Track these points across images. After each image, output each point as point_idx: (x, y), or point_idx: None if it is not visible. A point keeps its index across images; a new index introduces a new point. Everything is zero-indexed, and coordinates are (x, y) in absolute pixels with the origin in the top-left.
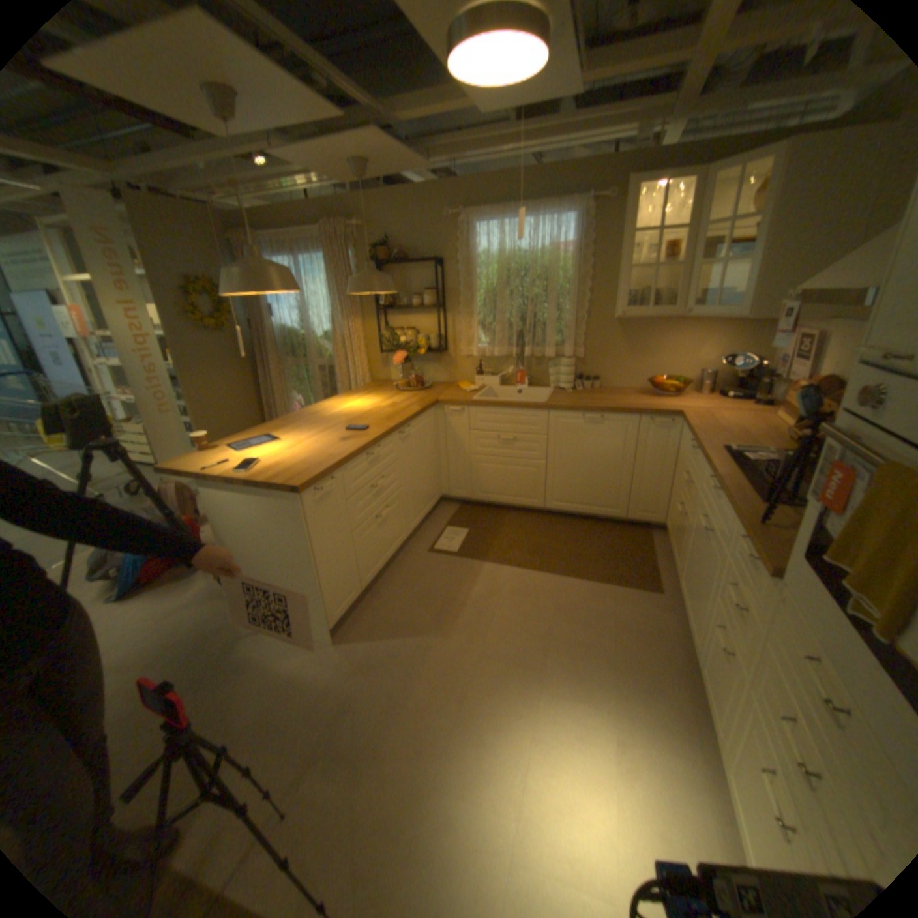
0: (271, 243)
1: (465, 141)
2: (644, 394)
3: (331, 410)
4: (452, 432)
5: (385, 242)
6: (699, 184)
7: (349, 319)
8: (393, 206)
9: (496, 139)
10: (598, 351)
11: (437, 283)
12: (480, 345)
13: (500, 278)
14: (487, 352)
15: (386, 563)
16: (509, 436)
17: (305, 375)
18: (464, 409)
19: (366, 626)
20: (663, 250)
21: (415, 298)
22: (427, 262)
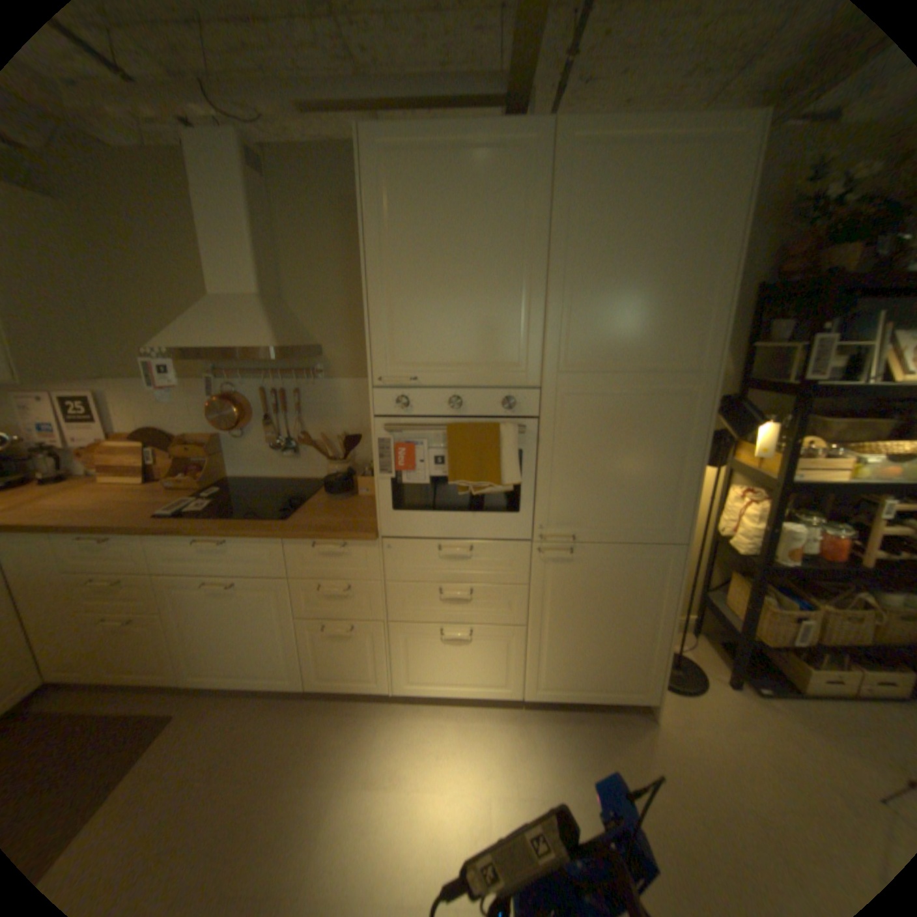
0: None
1: None
2: None
3: None
4: None
5: None
6: None
7: None
8: None
9: None
10: None
11: None
12: None
13: None
14: None
15: None
16: None
17: None
18: None
19: None
20: None
21: None
22: None
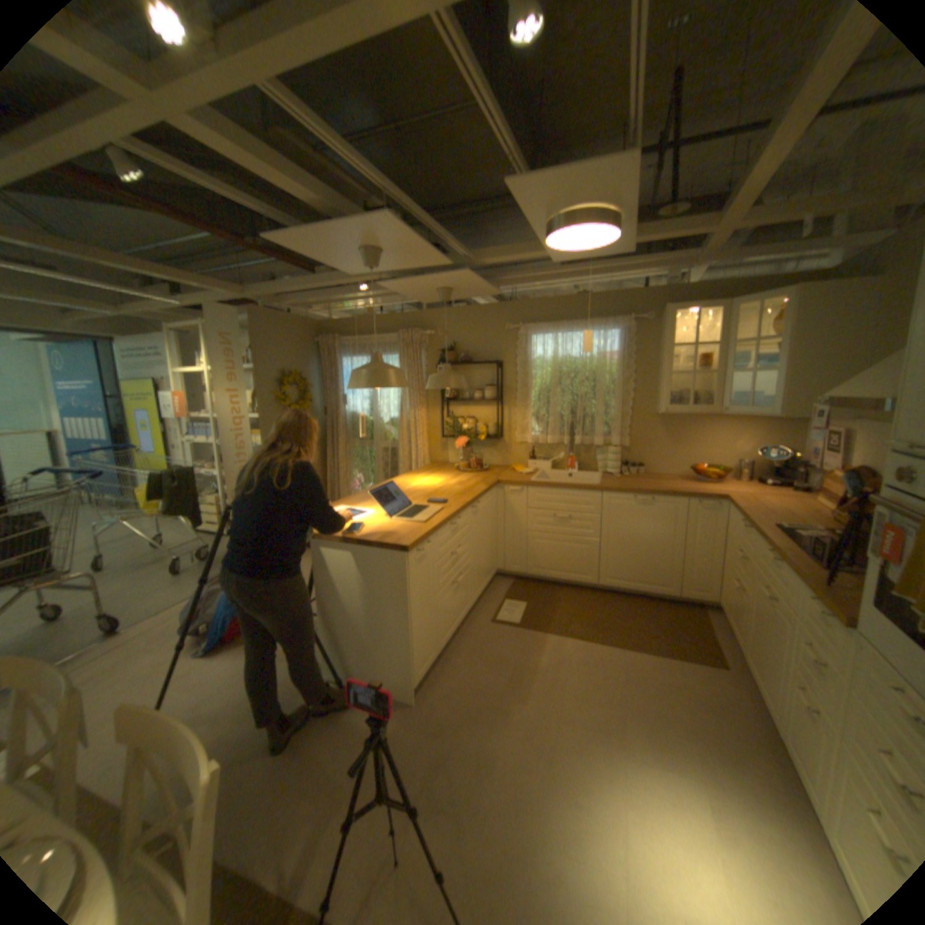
0: (353, 346)
1: (529, 276)
2: (688, 480)
3: (405, 486)
4: (510, 510)
5: (453, 348)
6: (724, 312)
7: (416, 408)
8: (461, 321)
9: (552, 275)
10: (642, 441)
11: (497, 381)
12: (533, 433)
13: (553, 379)
14: (540, 440)
15: (455, 630)
16: (565, 514)
17: (368, 455)
18: (523, 488)
19: (443, 689)
20: (697, 360)
21: (477, 393)
22: (488, 364)
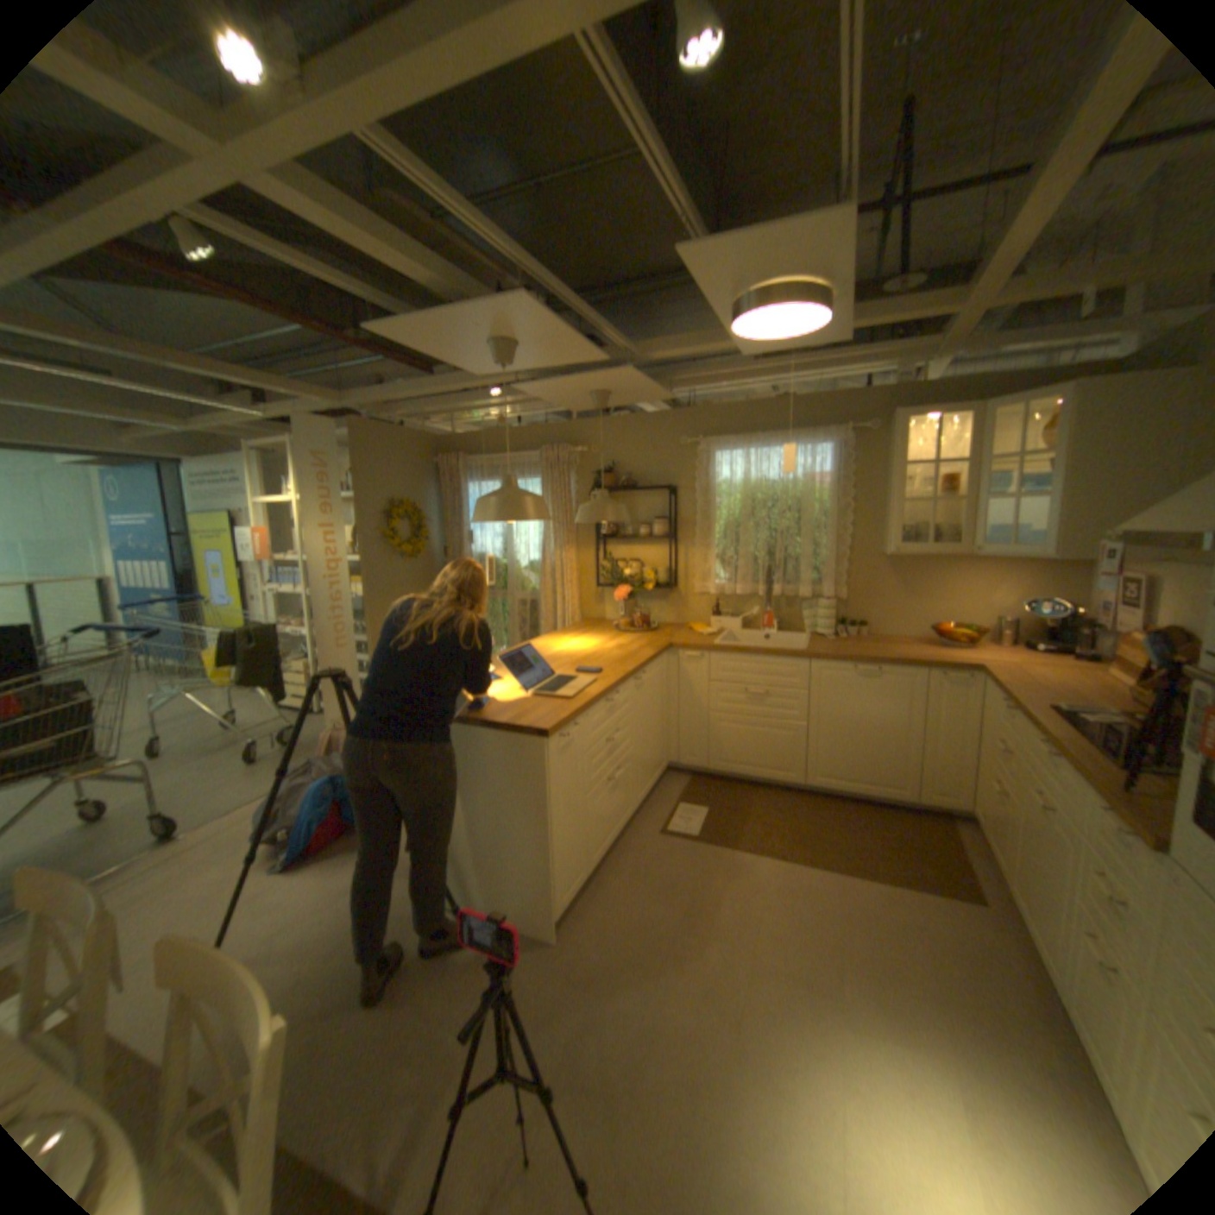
0: (482, 467)
1: (711, 375)
2: (928, 644)
3: (547, 650)
4: (686, 683)
5: (611, 469)
6: (976, 419)
7: (563, 549)
8: (623, 434)
9: (742, 373)
10: (864, 591)
11: (670, 512)
12: (717, 581)
13: (745, 509)
14: (726, 590)
15: (612, 844)
16: (760, 689)
17: (500, 610)
18: (703, 654)
19: (595, 924)
20: (938, 483)
21: (643, 528)
22: (658, 490)
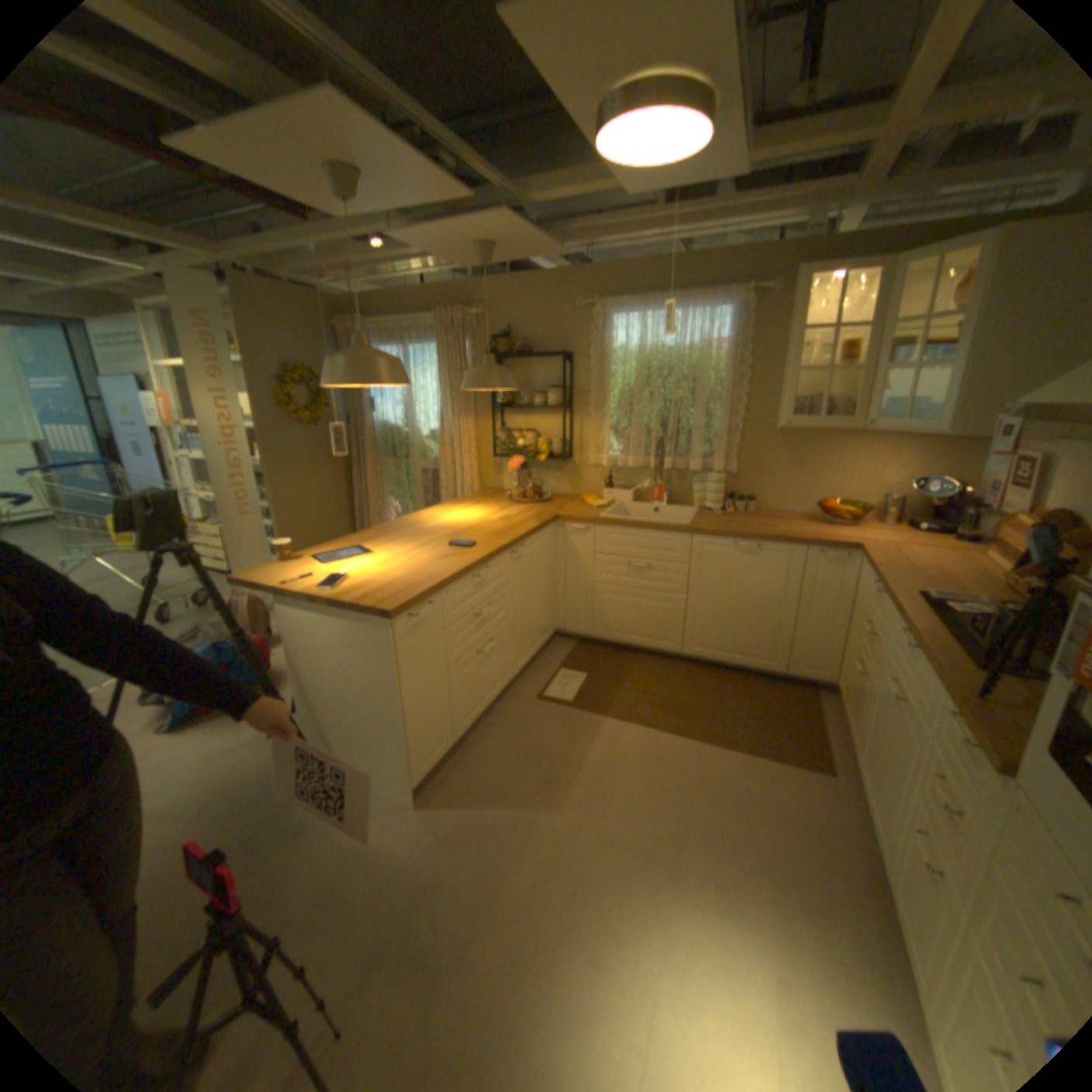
0: (379, 331)
1: (606, 225)
2: (812, 520)
3: (433, 522)
4: (573, 555)
5: (507, 334)
6: (885, 277)
7: (460, 418)
8: (519, 295)
9: (641, 224)
10: (755, 466)
11: (564, 381)
12: (611, 453)
13: (639, 378)
14: (619, 462)
15: (485, 710)
16: (642, 563)
17: (405, 479)
18: (589, 528)
19: (456, 789)
20: (839, 351)
21: (538, 397)
22: (554, 357)
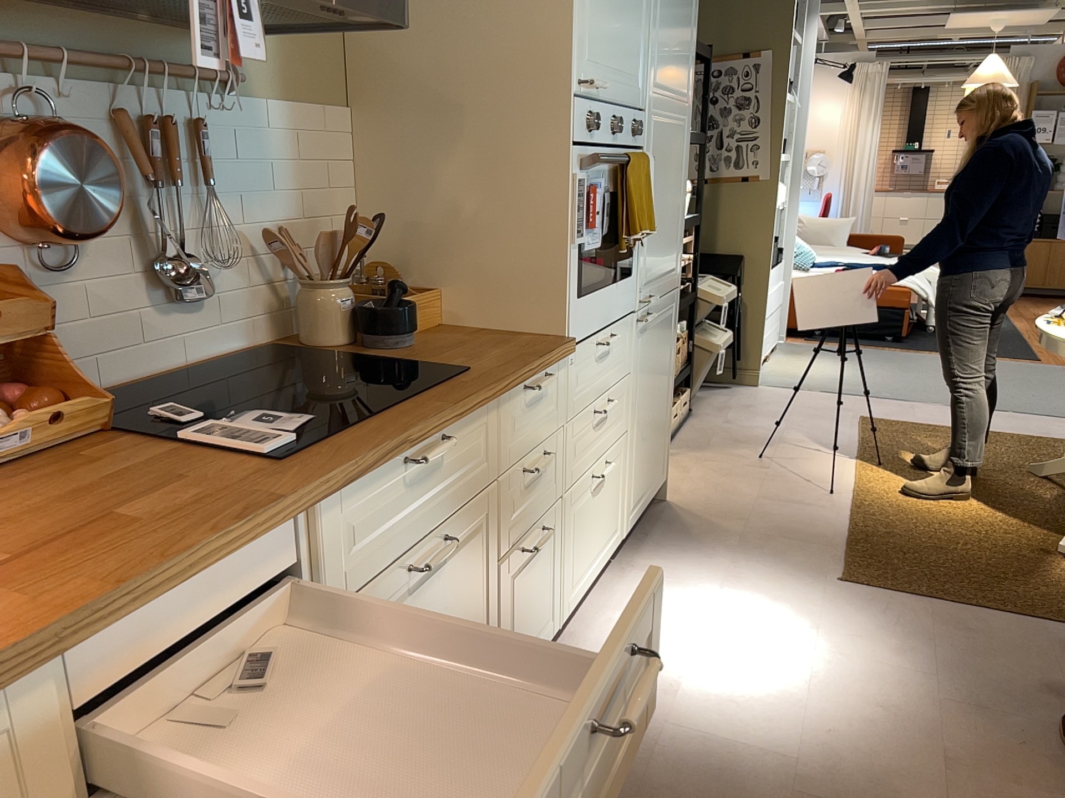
0: None
1: None
2: None
3: None
4: None
5: None
6: None
7: None
8: None
9: None
10: None
11: None
12: None
13: None
14: None
15: None
16: None
17: None
18: None
19: None
20: None
21: None
22: None
